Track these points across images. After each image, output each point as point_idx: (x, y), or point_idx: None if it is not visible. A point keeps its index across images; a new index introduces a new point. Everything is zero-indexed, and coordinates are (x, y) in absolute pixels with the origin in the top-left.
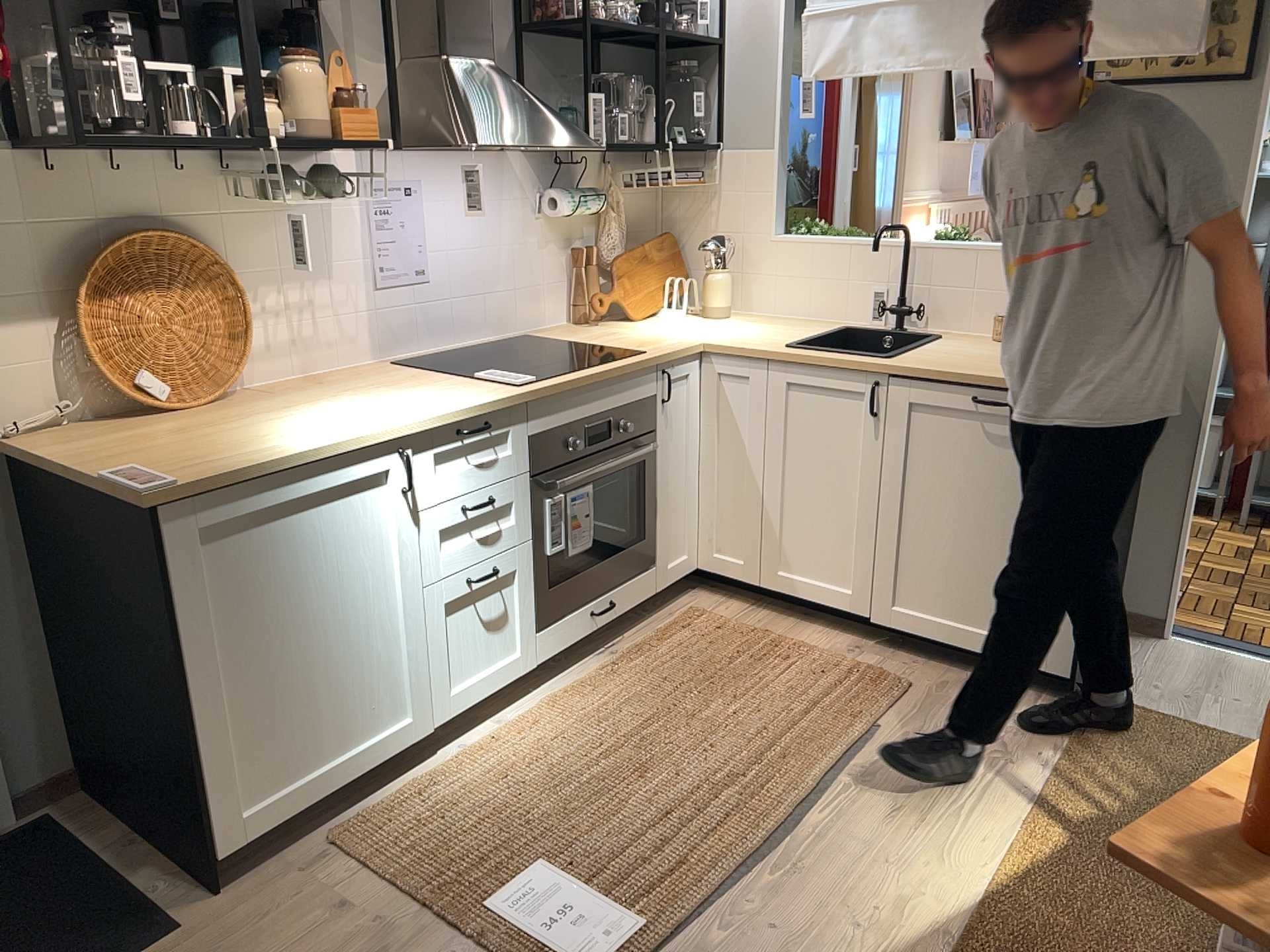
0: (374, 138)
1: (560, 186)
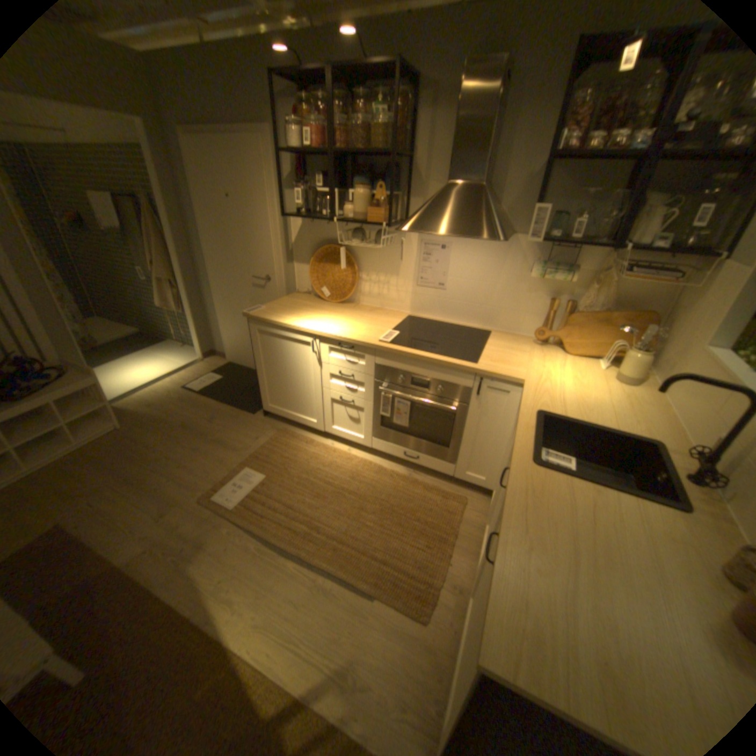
0: (382, 221)
1: (559, 260)
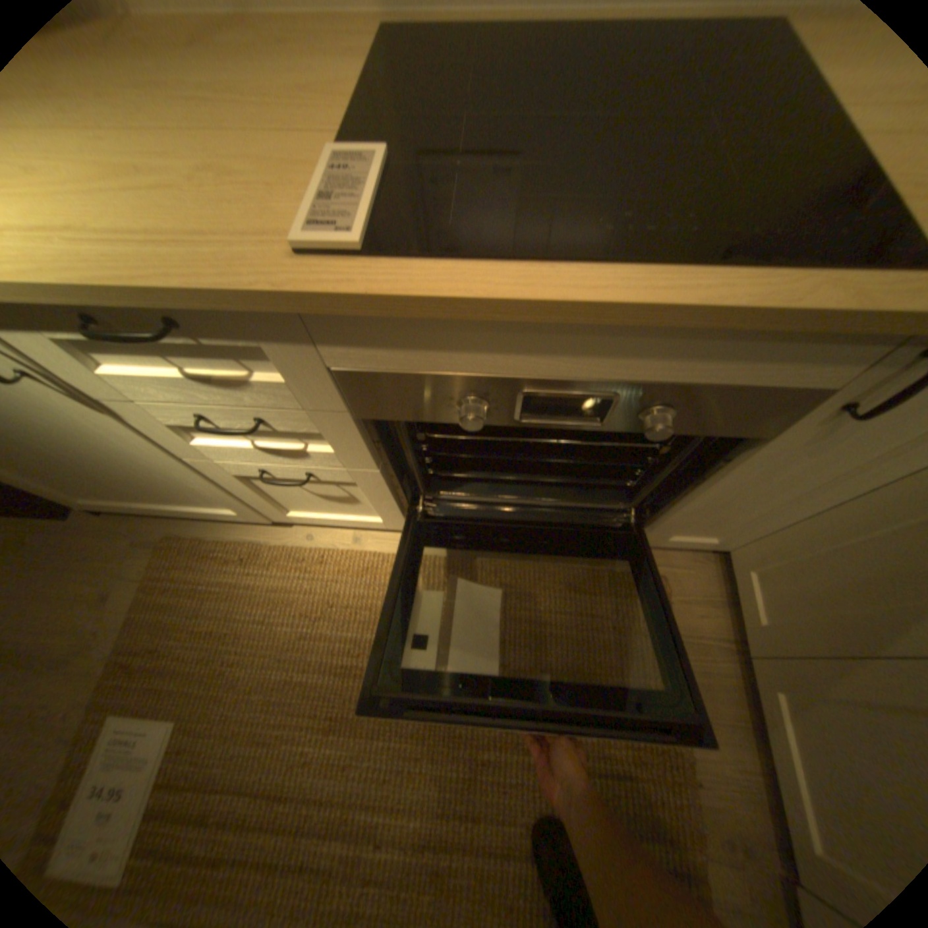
0: None
1: None
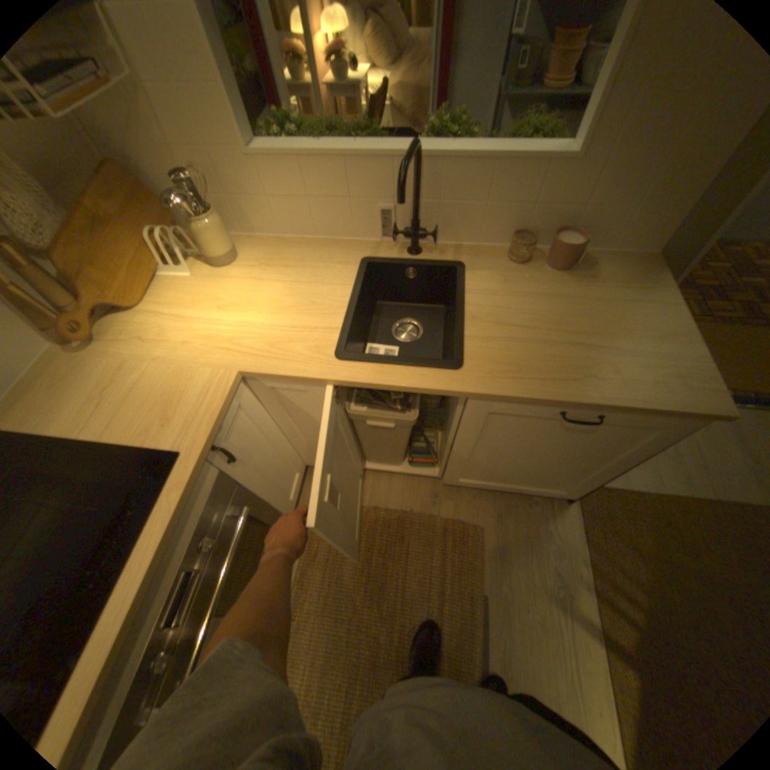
0: None
1: None
